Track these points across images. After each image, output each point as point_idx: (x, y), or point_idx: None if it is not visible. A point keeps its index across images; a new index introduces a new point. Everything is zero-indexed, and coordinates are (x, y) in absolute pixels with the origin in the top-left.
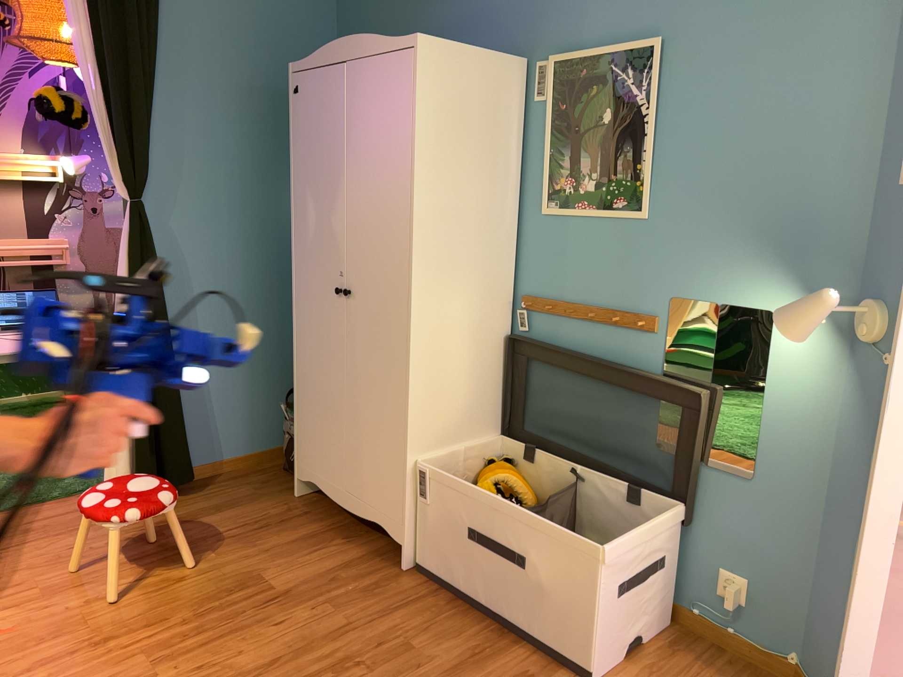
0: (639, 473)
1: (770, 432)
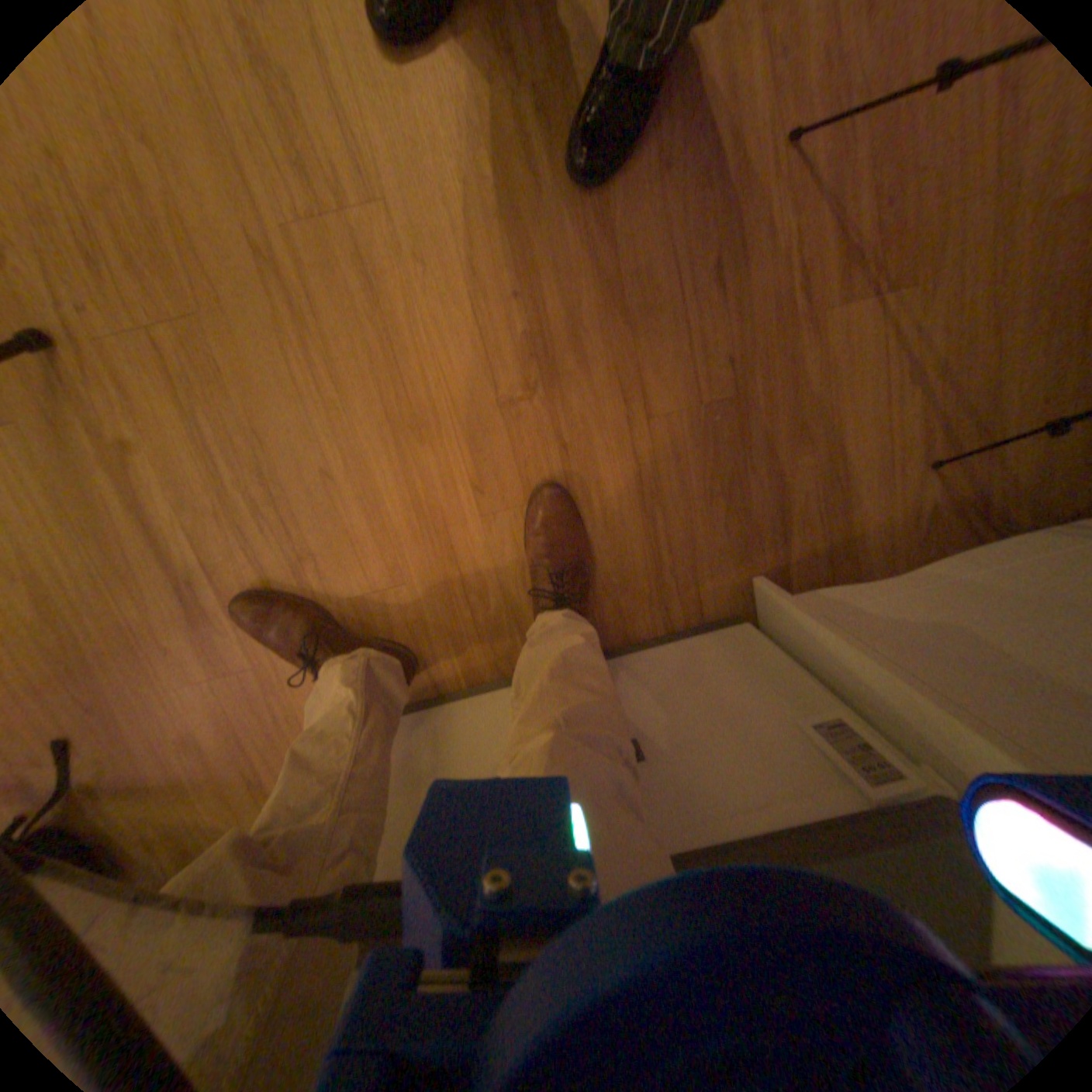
0: None
1: None
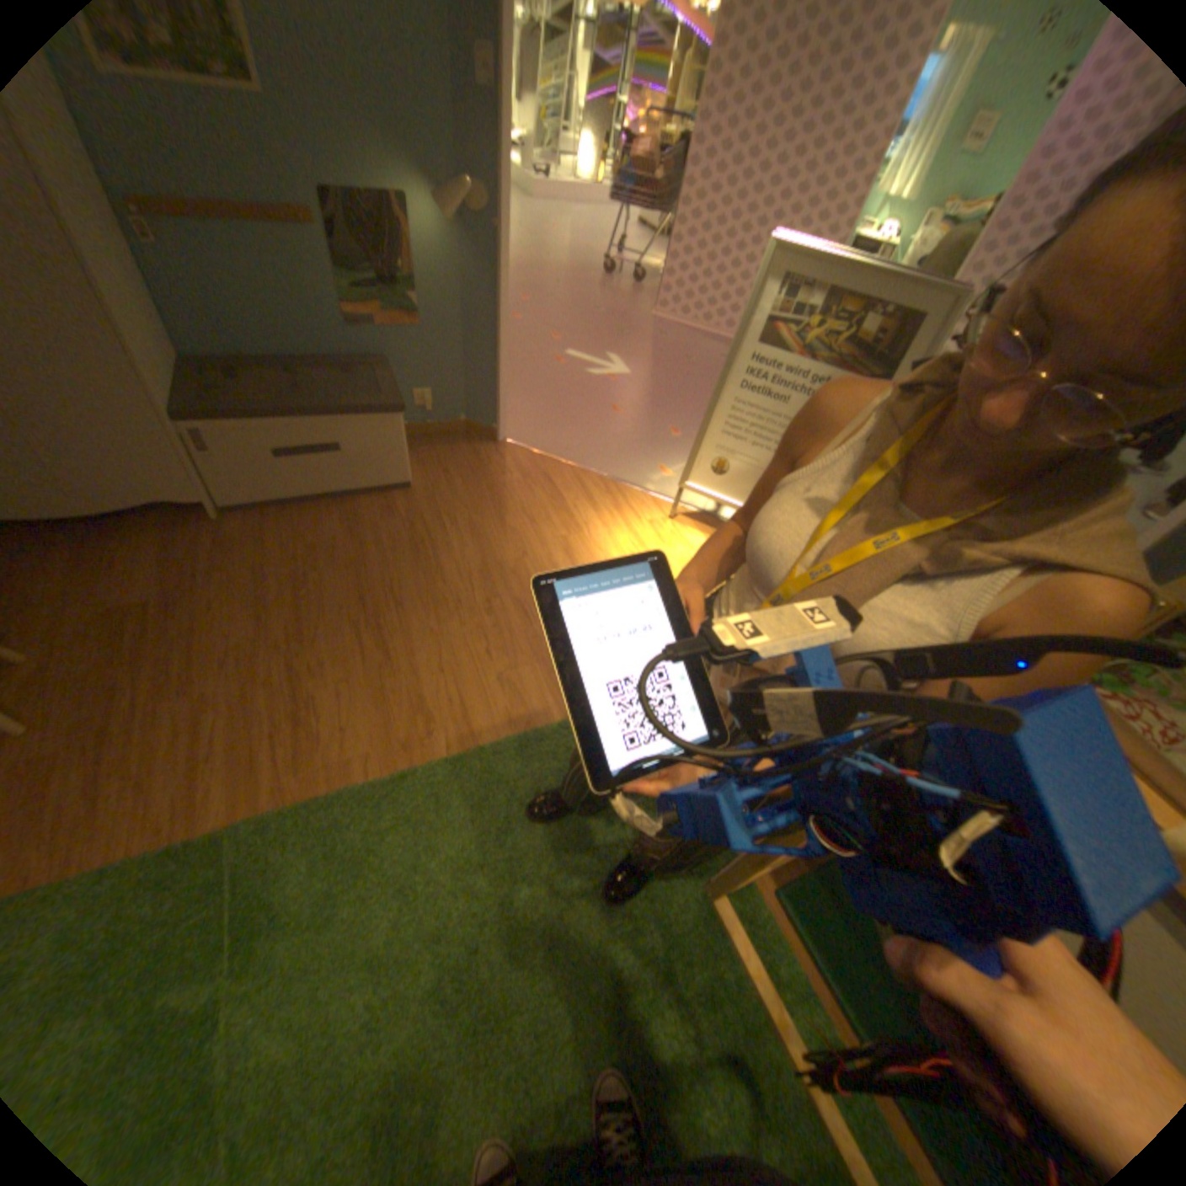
0: (338, 350)
1: (422, 288)
